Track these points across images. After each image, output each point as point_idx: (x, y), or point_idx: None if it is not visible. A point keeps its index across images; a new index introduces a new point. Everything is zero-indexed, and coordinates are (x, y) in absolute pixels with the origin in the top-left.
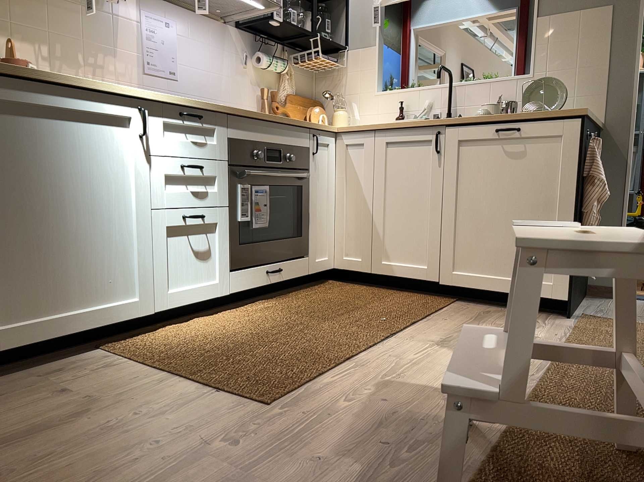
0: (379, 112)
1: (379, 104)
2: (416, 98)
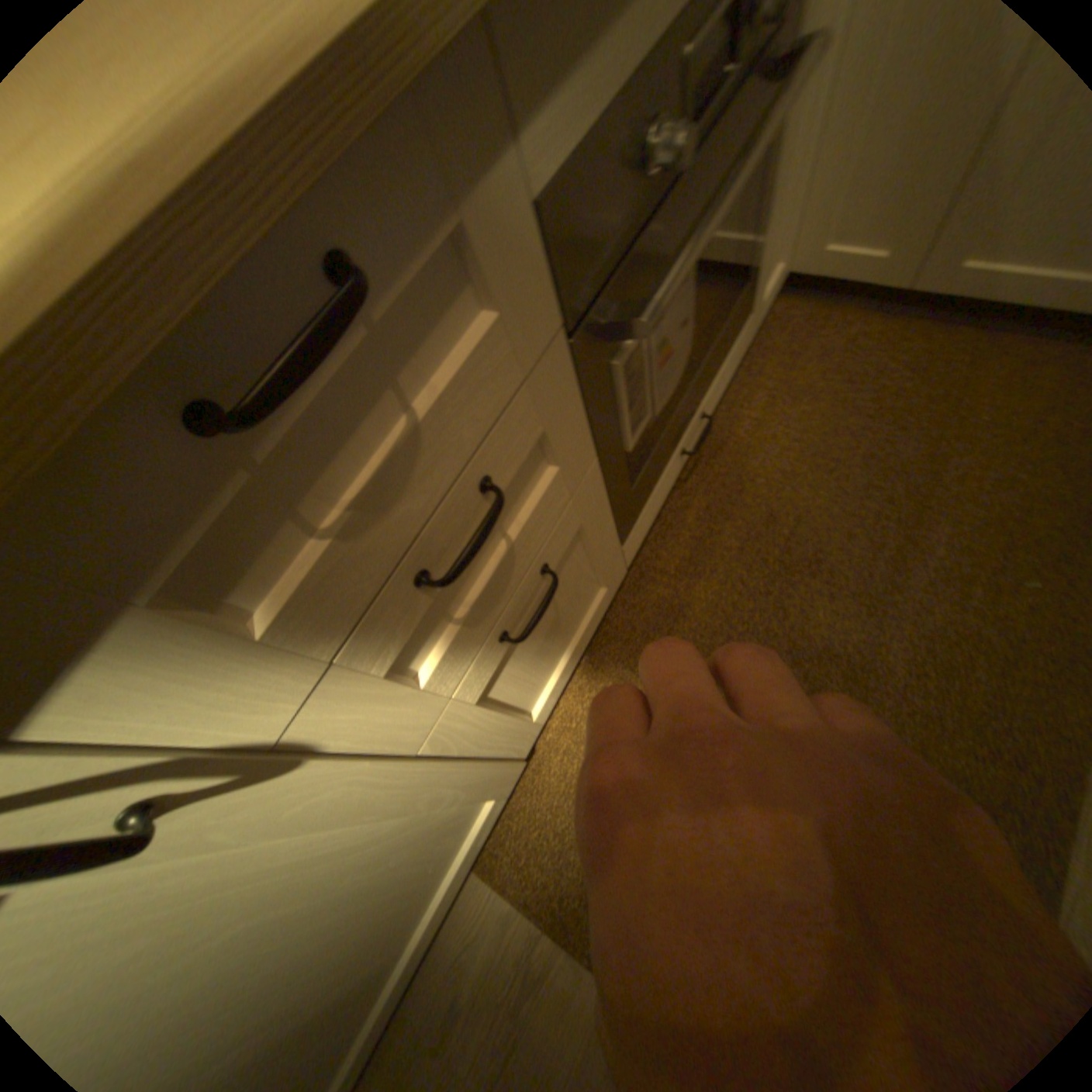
0: None
1: None
2: None
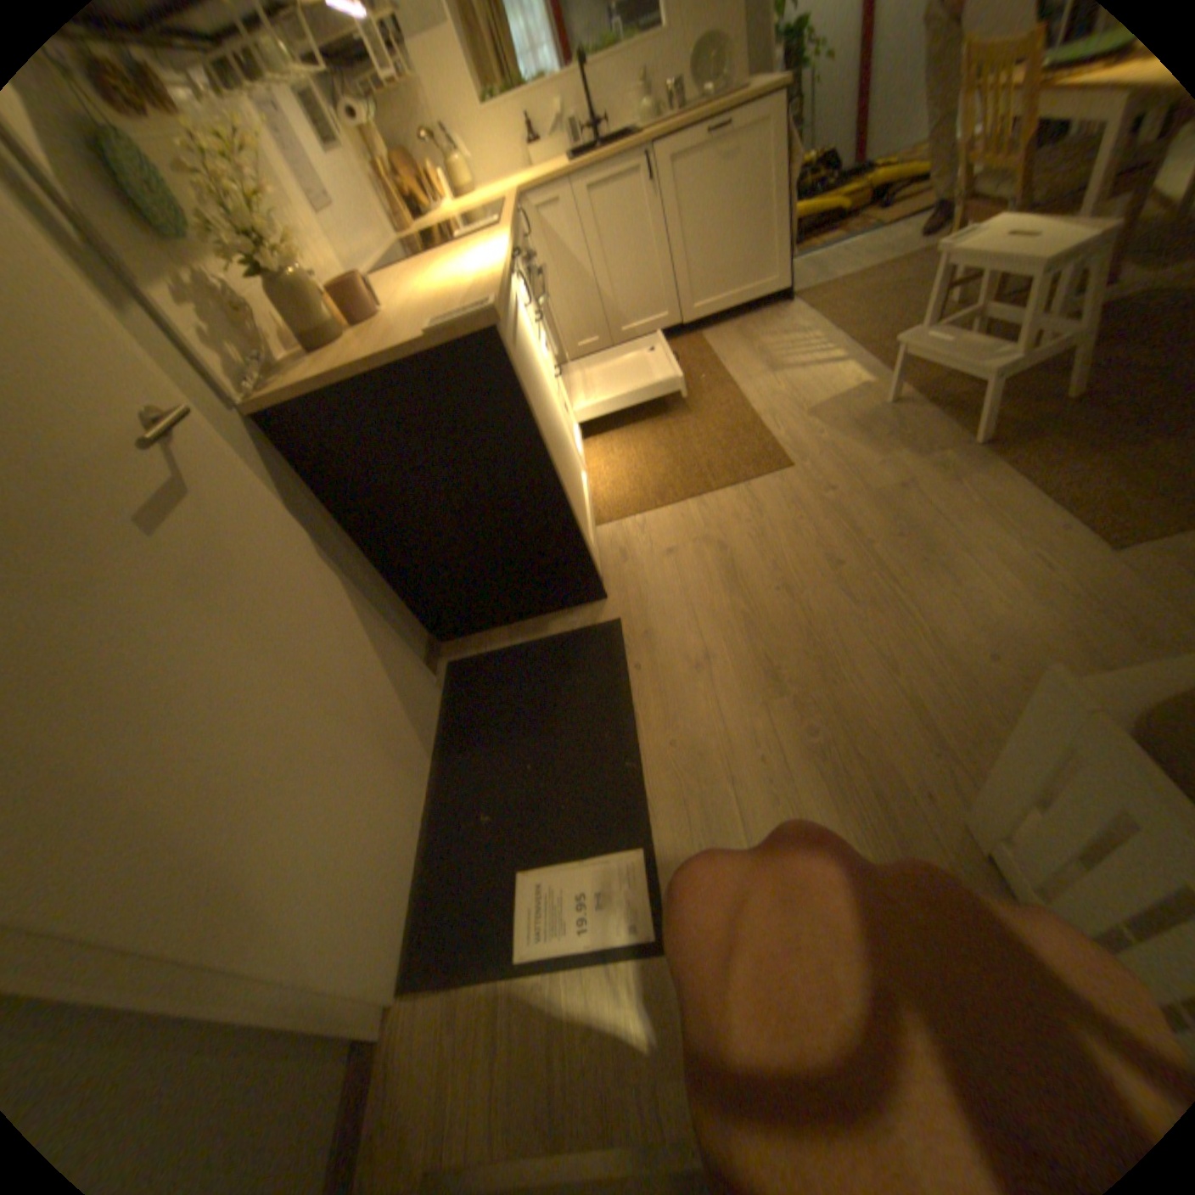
0: (494, 136)
1: (490, 124)
2: (537, 100)
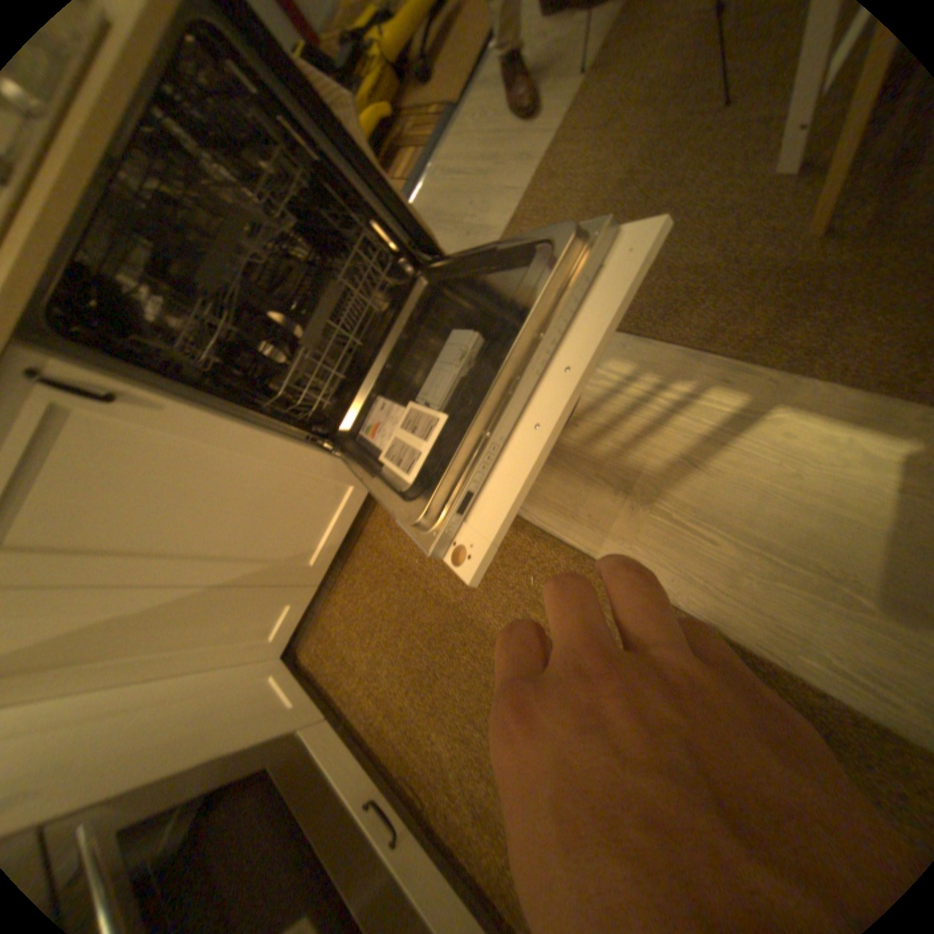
0: None
1: None
2: None
